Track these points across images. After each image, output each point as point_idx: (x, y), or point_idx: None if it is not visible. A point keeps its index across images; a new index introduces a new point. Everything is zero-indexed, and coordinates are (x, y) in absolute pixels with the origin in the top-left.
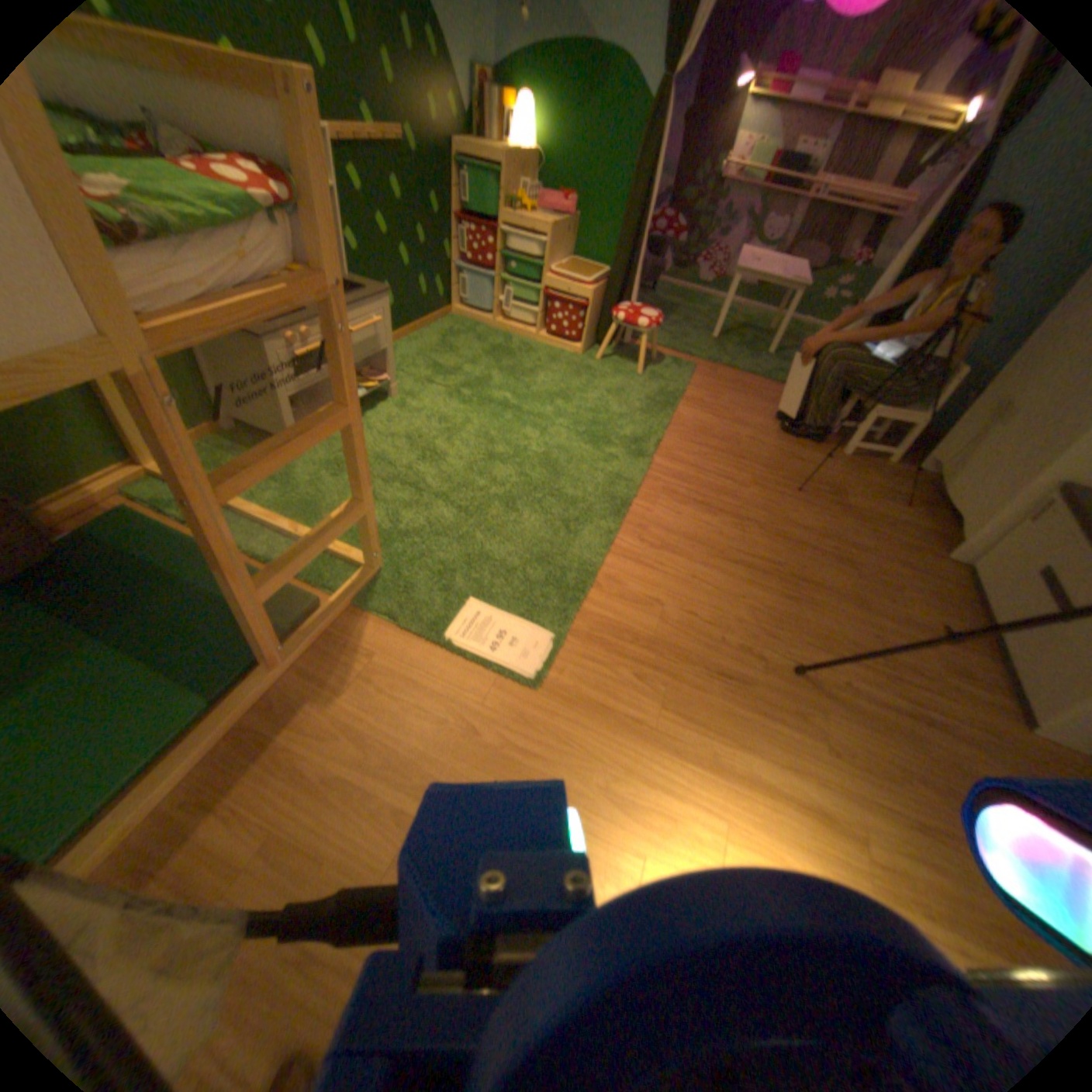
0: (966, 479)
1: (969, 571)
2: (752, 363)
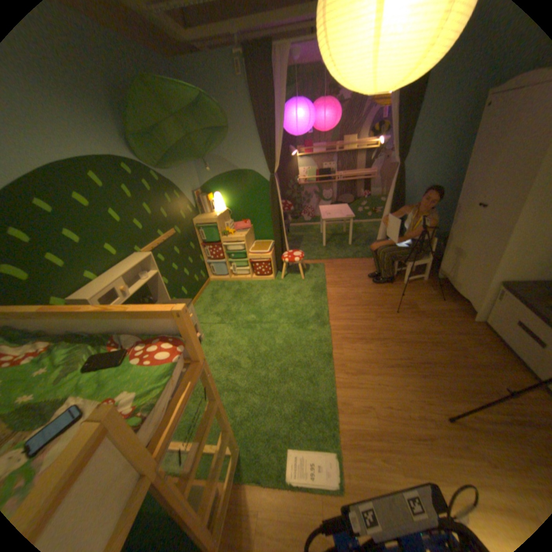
0: (463, 281)
1: (489, 326)
2: (347, 253)
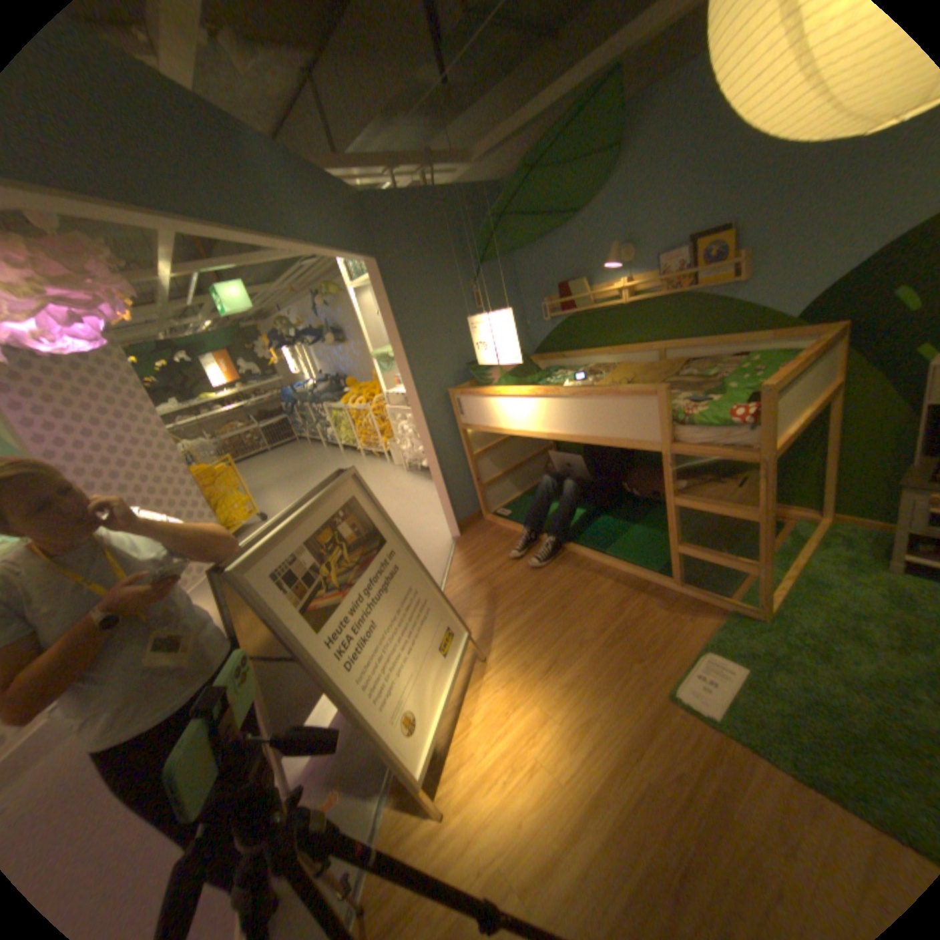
0: None
1: None
2: None
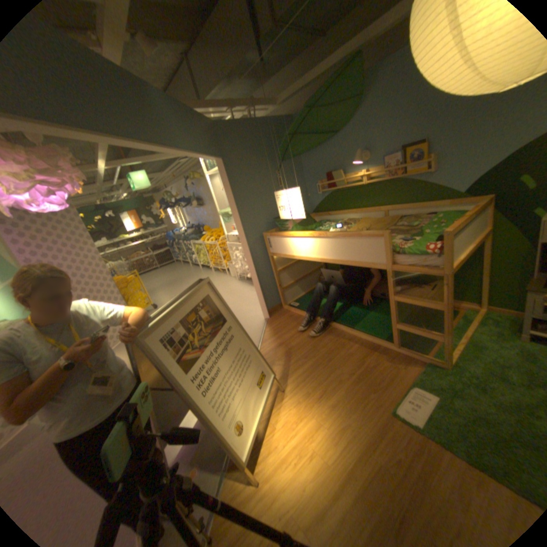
0: None
1: None
2: None
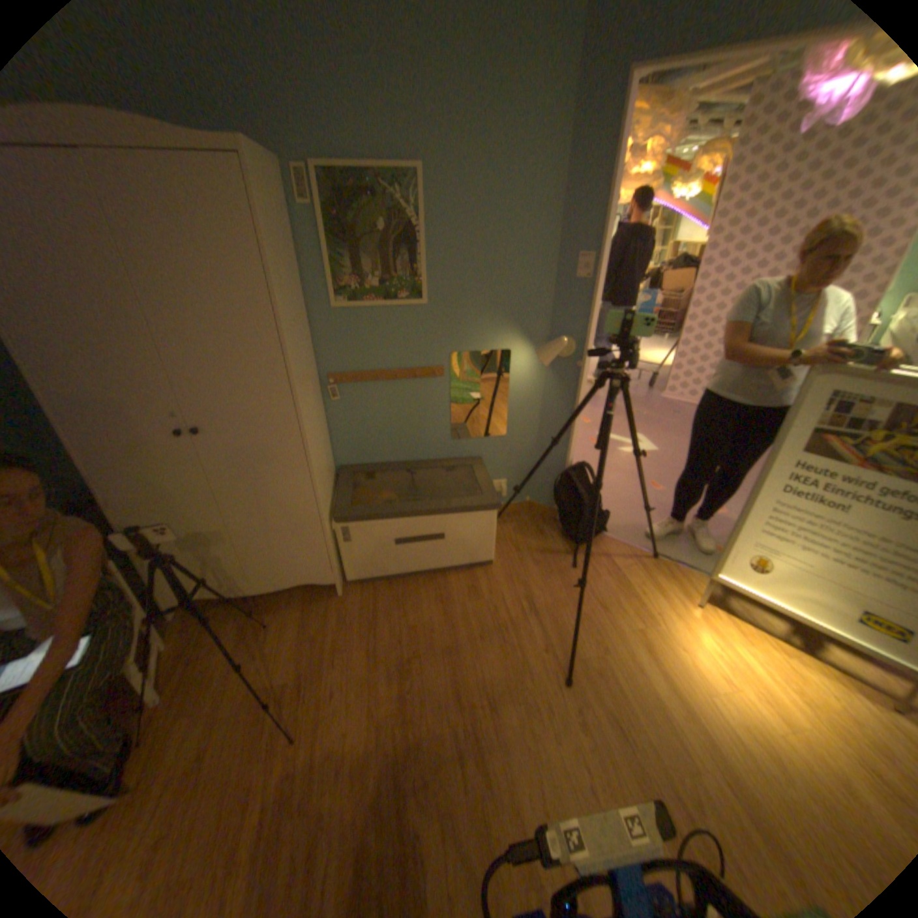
0: (245, 571)
1: (360, 578)
2: None
